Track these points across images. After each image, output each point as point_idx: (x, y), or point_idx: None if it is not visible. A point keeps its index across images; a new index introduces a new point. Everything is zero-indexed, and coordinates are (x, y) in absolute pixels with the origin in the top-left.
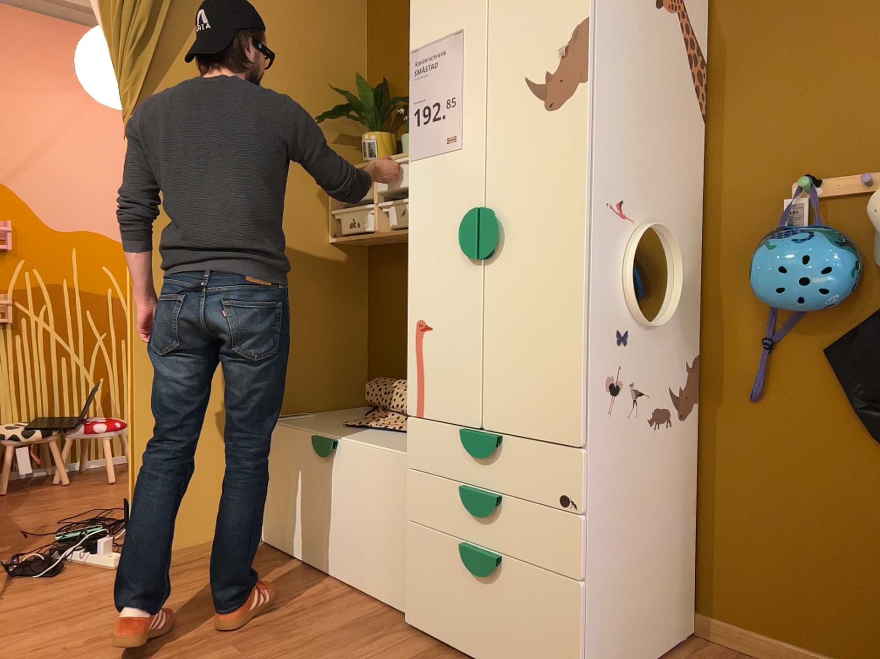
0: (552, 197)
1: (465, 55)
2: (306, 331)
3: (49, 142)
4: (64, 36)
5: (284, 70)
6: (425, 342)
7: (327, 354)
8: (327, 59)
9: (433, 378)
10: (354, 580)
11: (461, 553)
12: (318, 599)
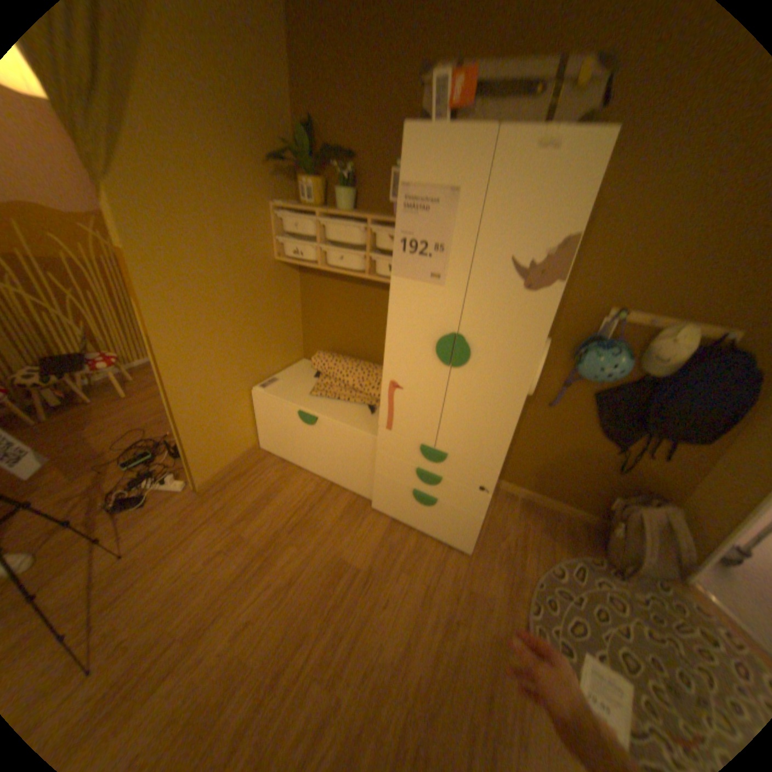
0: (512, 347)
1: (457, 213)
2: (268, 327)
3: None
4: None
5: (226, 108)
6: (396, 395)
7: (281, 337)
8: (259, 91)
9: (400, 415)
10: (332, 480)
11: (412, 493)
12: (317, 495)
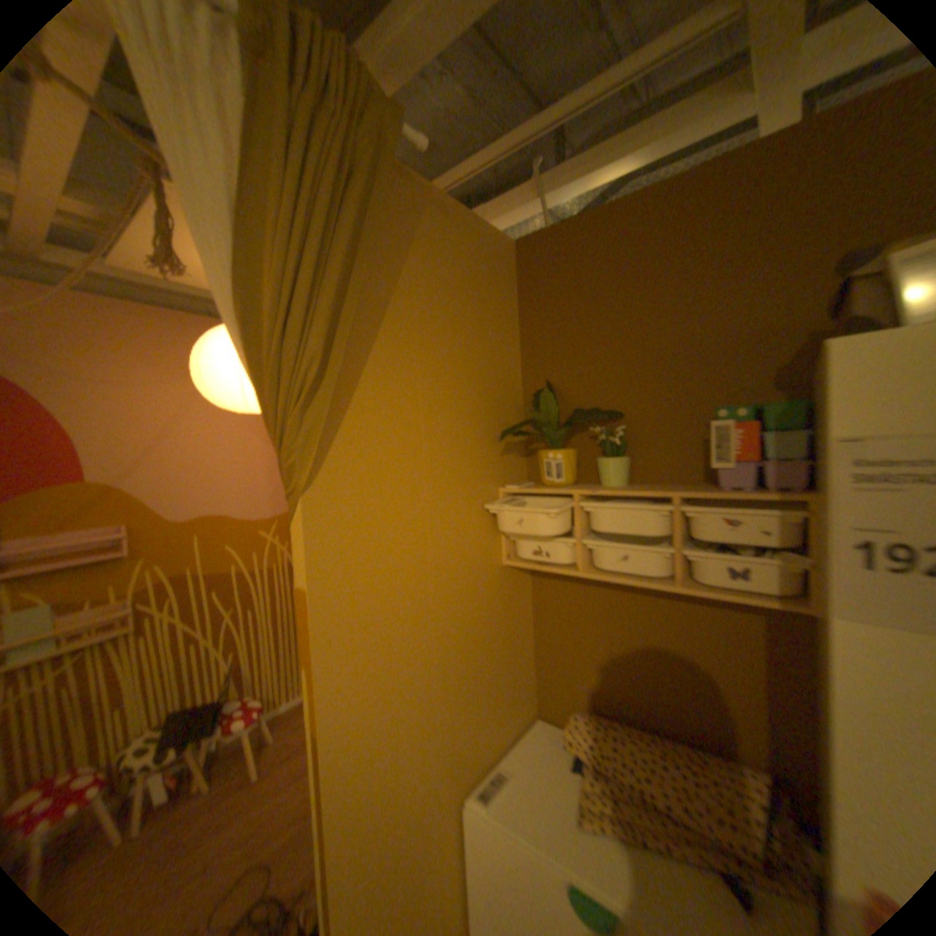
0: None
1: None
2: (490, 671)
3: (158, 434)
4: (165, 323)
5: (457, 385)
6: None
7: (507, 684)
8: (490, 363)
9: None
10: None
11: None
12: None
